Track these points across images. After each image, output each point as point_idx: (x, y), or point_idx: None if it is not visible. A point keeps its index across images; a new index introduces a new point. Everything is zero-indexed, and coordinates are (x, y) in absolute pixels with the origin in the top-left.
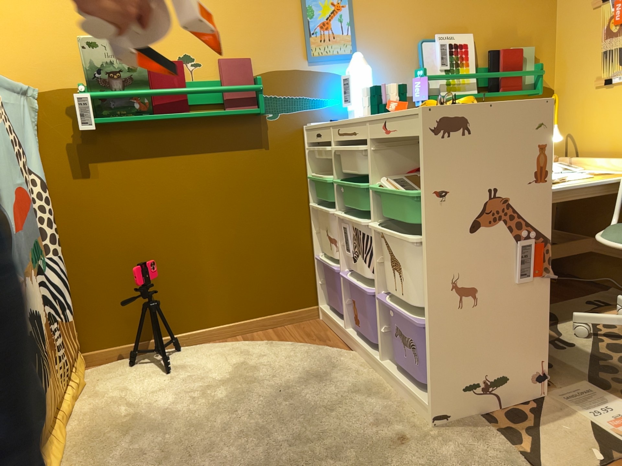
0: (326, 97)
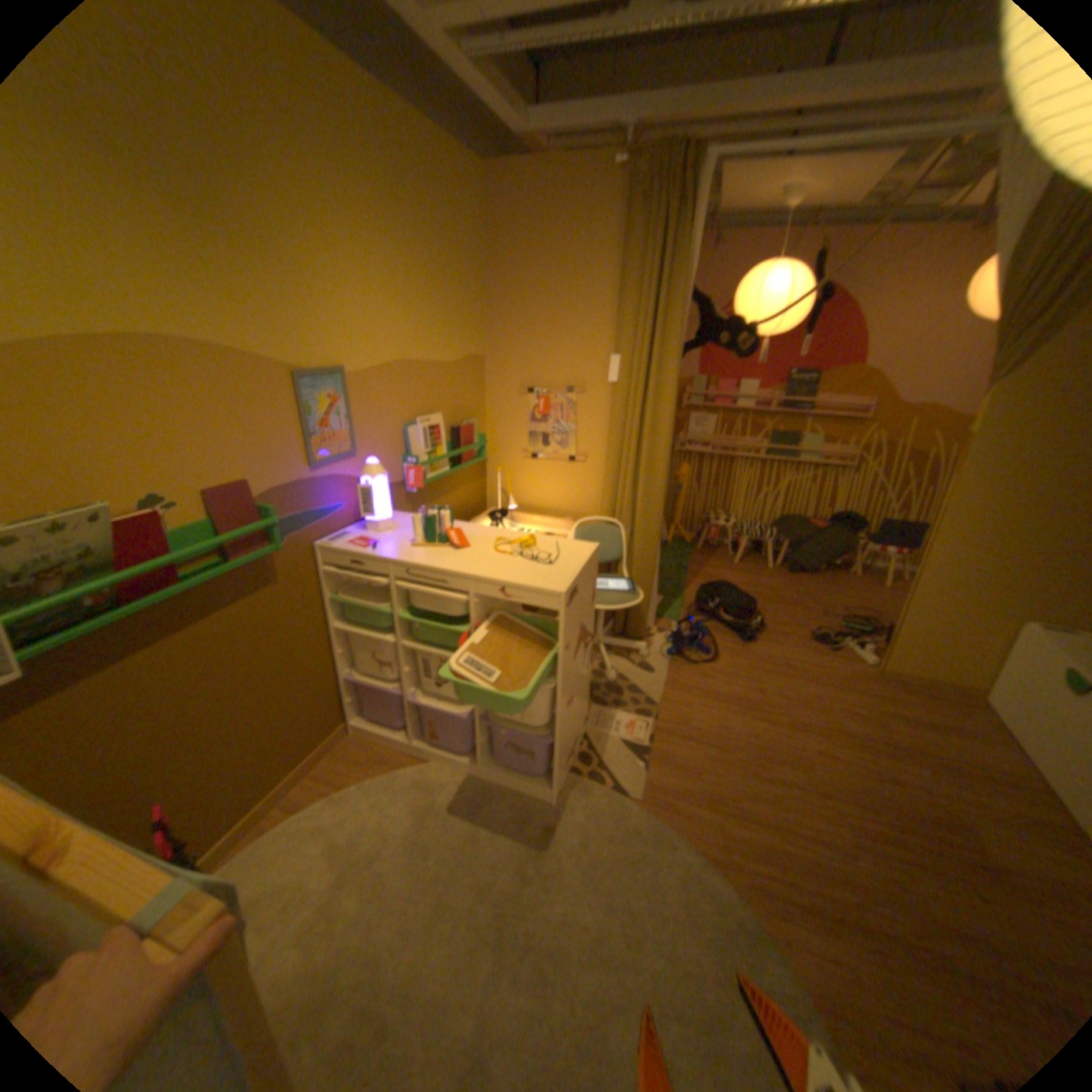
0: (332, 504)
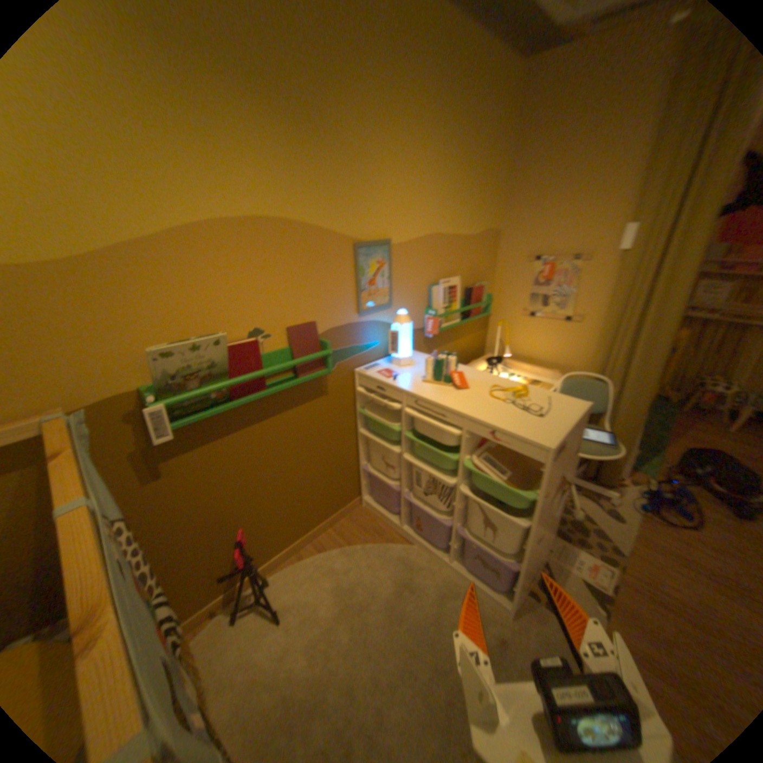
0: (369, 342)
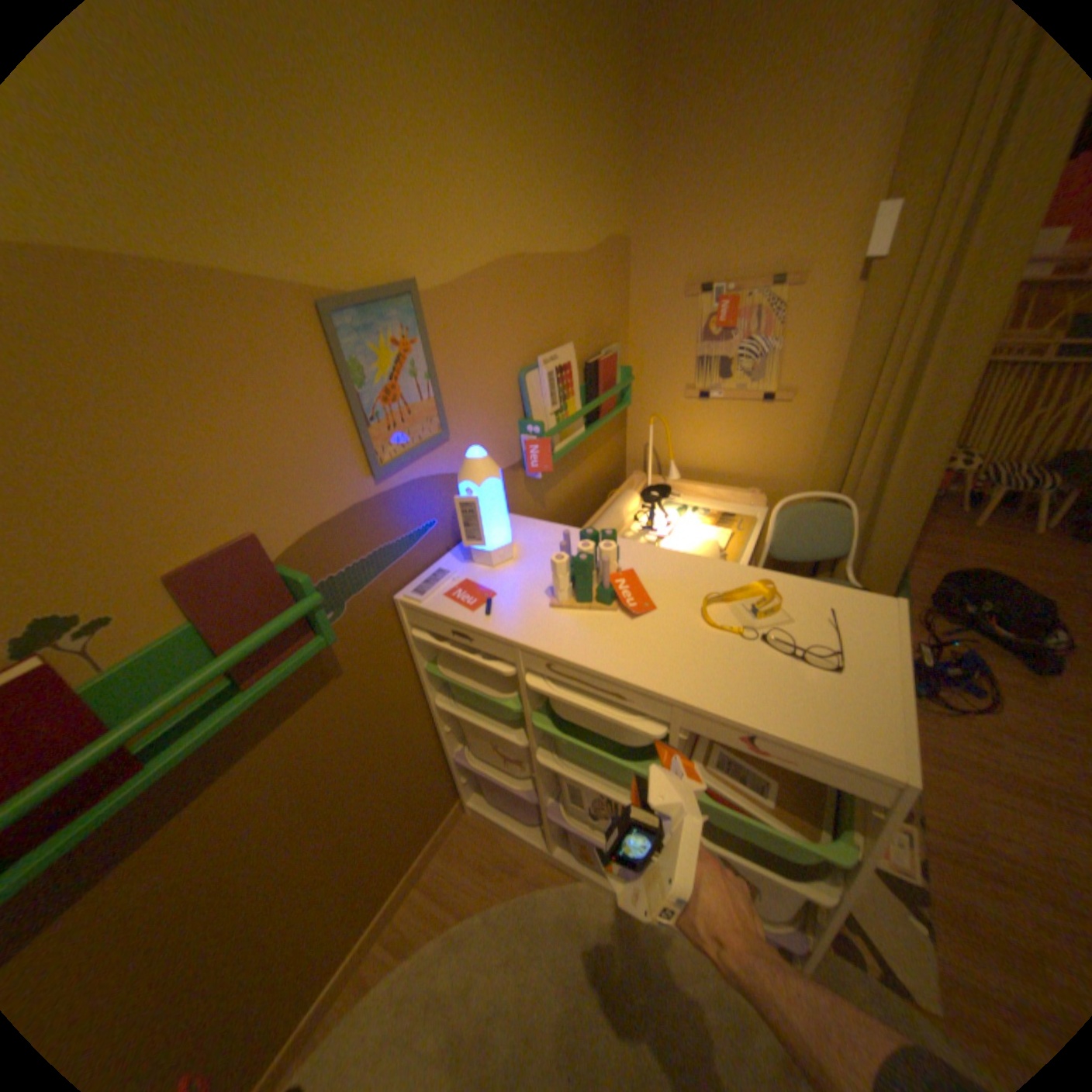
0: (417, 525)
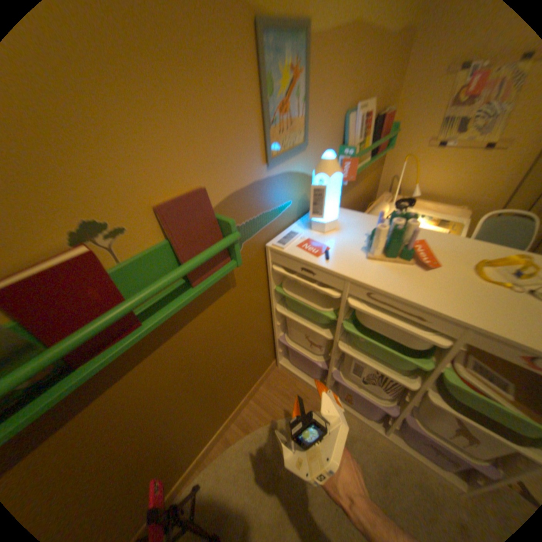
0: (283, 201)
